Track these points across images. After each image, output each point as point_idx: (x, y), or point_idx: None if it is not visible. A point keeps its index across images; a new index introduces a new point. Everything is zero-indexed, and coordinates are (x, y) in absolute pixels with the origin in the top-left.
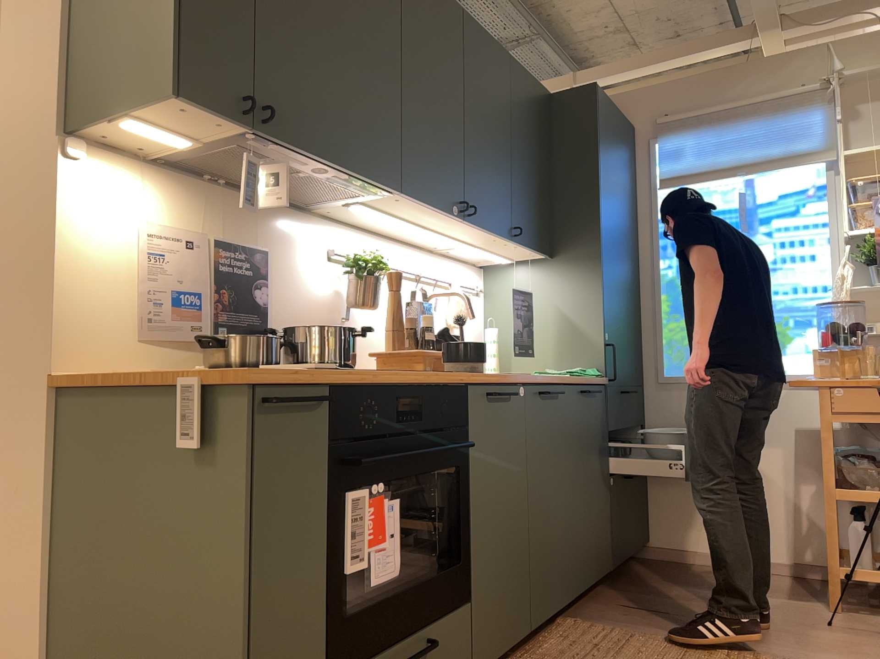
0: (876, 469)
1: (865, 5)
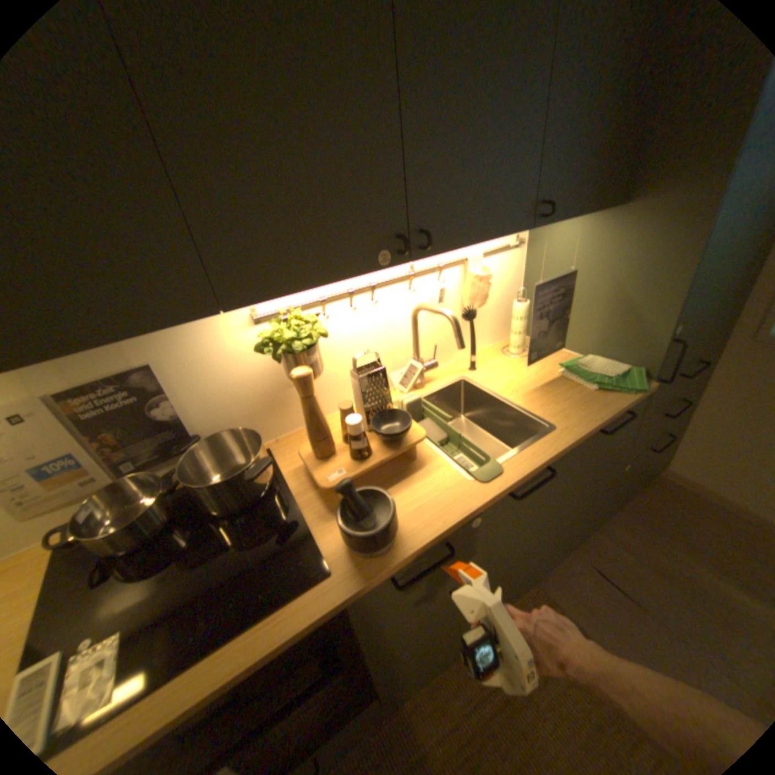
0: None
1: None
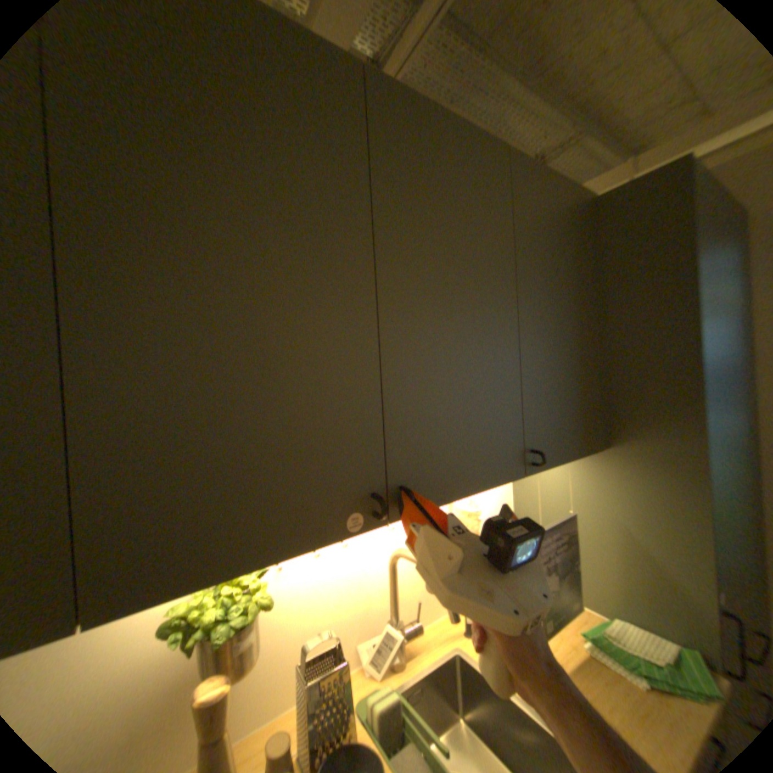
0: None
1: None
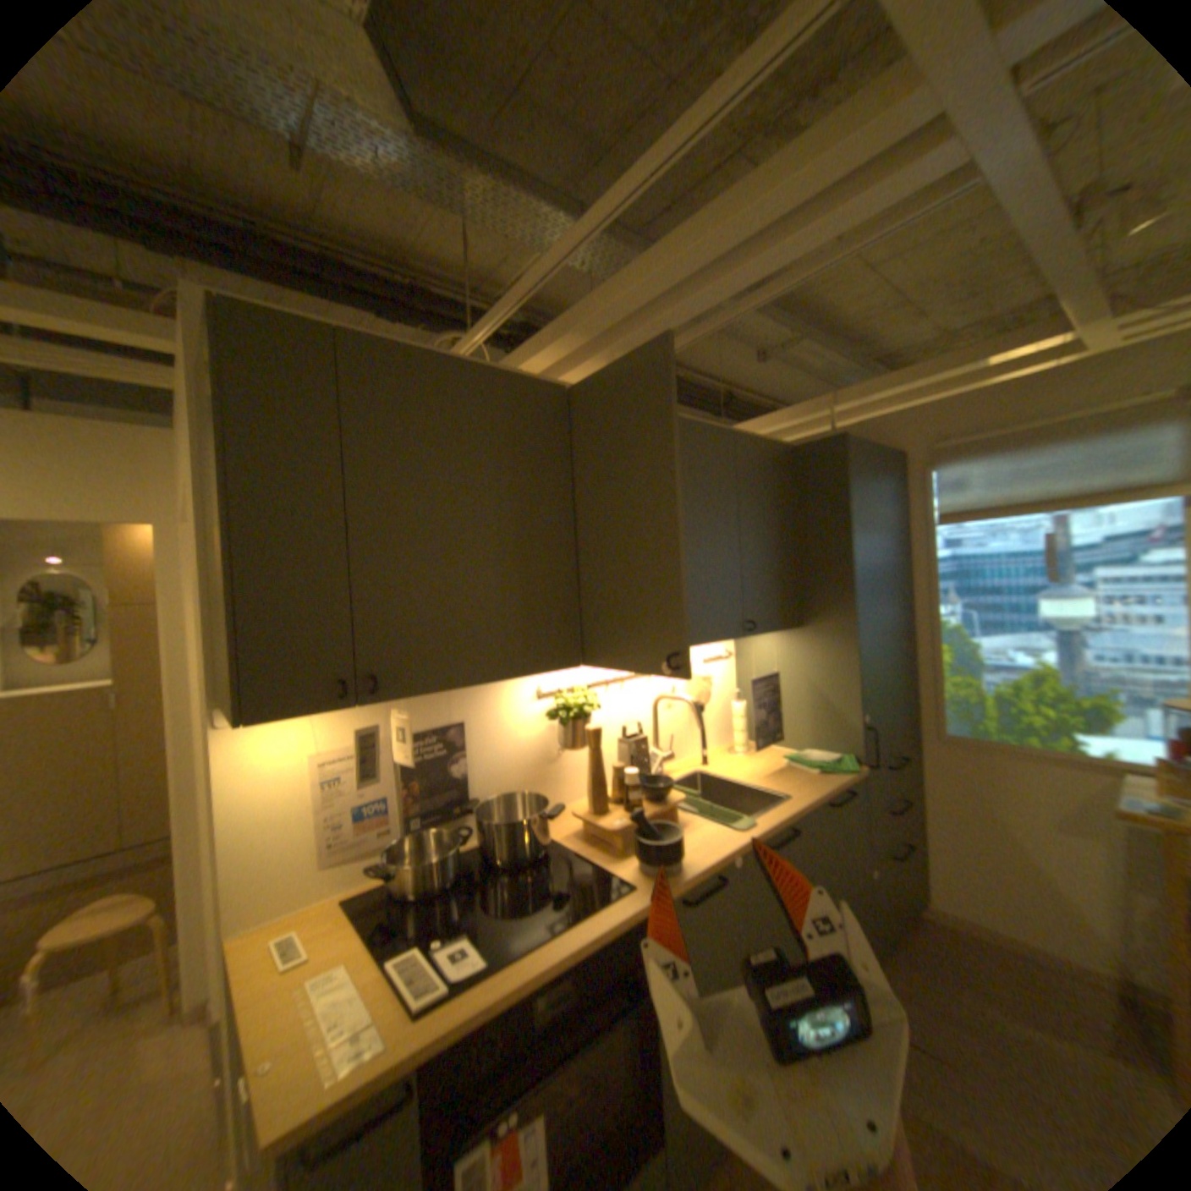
0: None
1: None
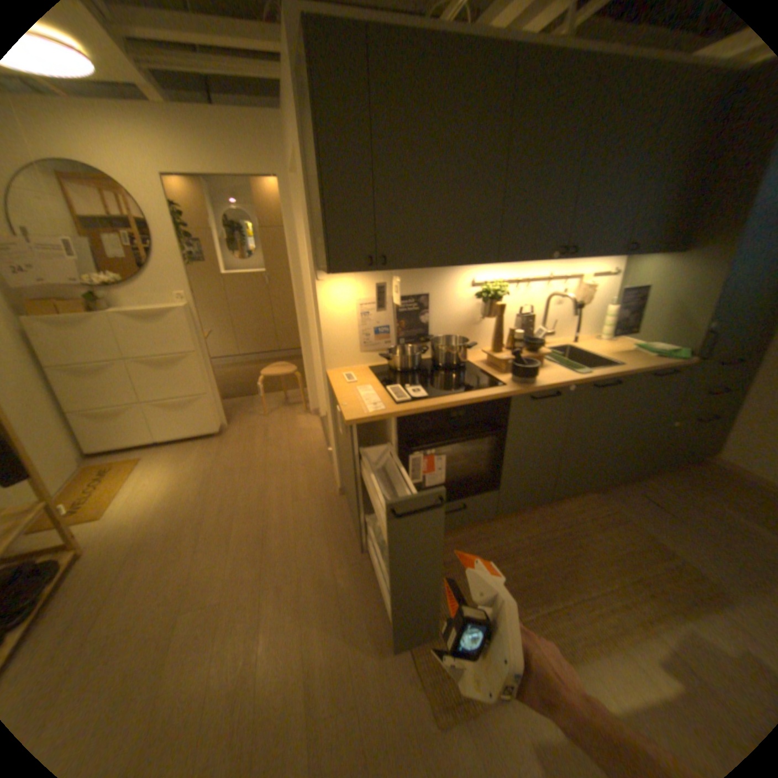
0: None
1: None
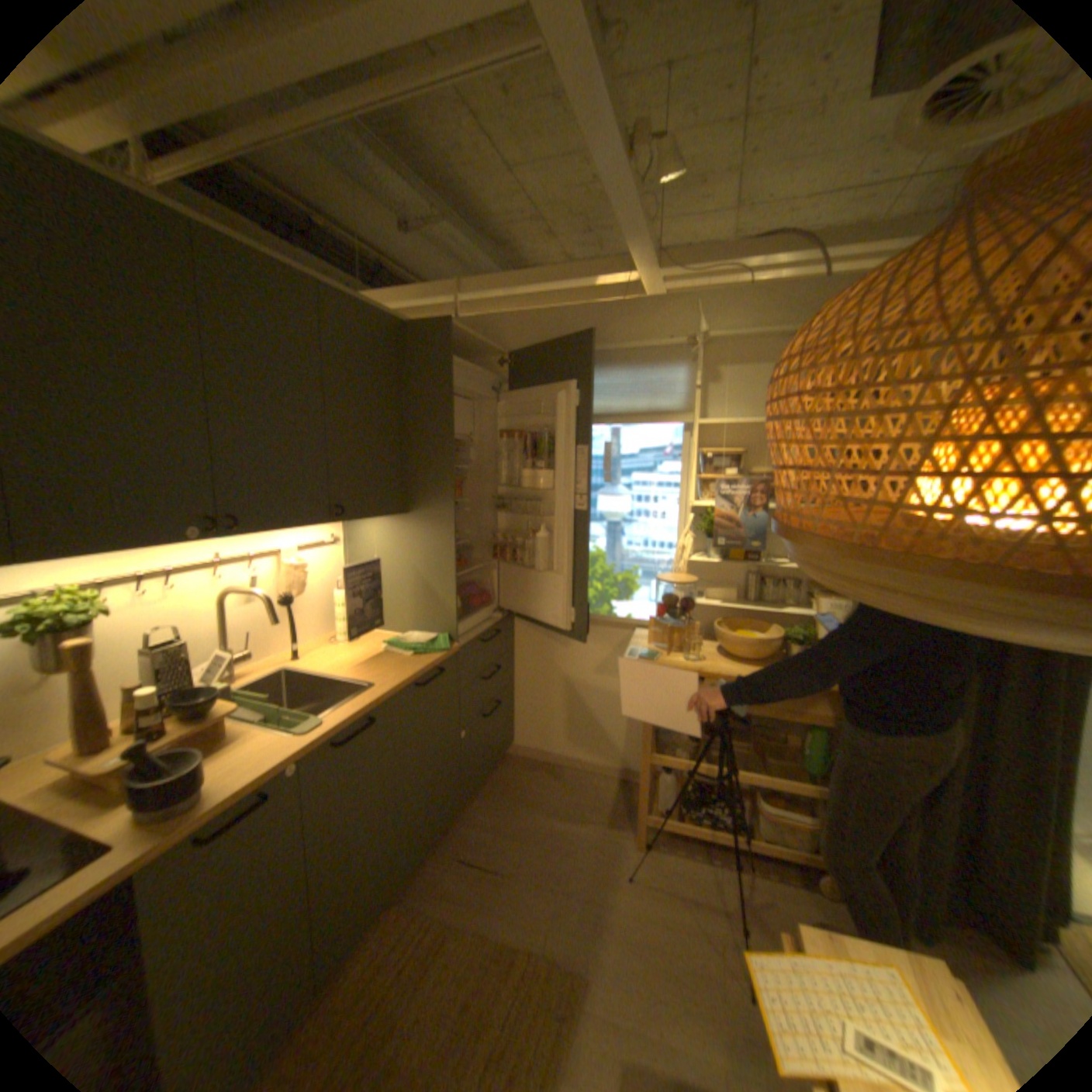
0: (686, 738)
1: (743, 253)
